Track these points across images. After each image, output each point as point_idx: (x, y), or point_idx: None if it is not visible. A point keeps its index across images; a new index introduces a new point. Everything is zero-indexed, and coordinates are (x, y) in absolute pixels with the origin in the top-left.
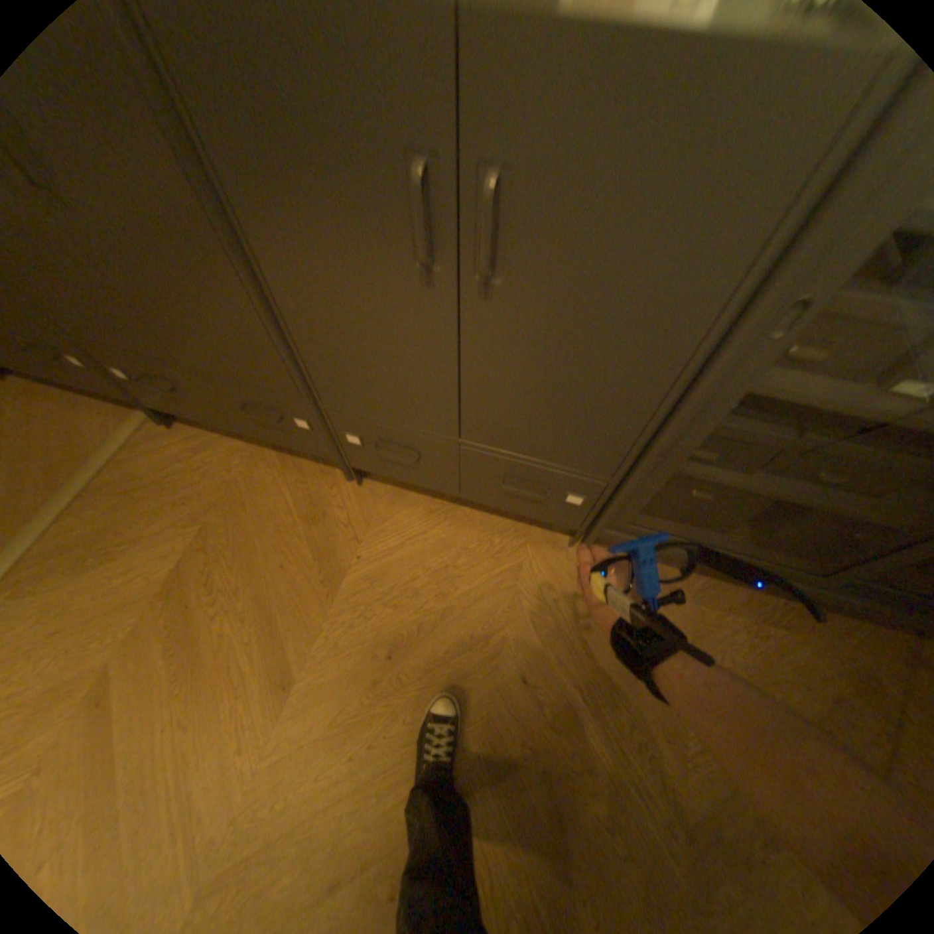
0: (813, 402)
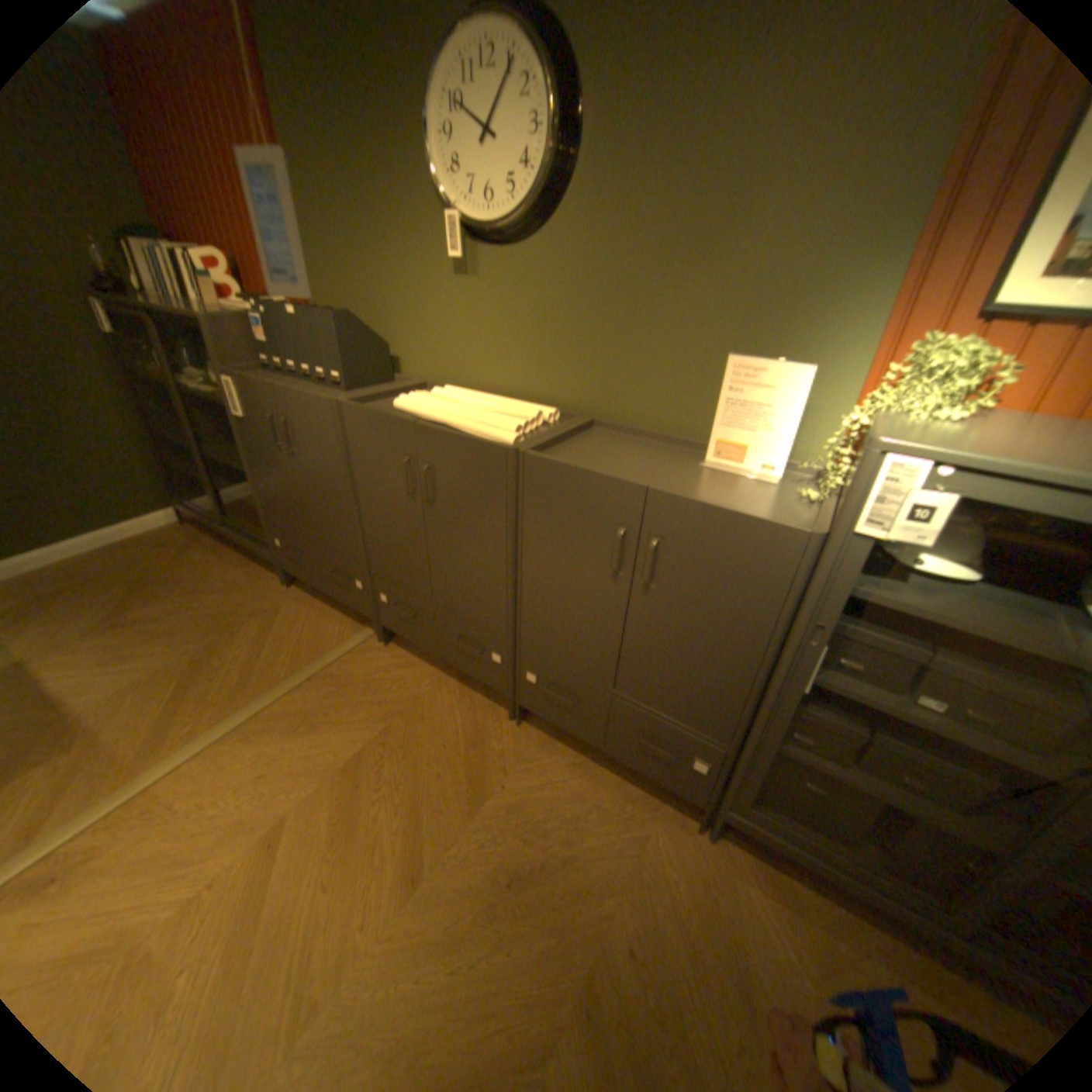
0: (863, 701)
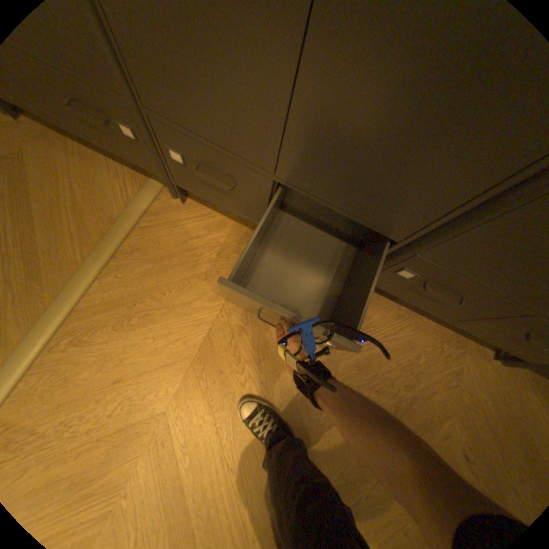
0: None
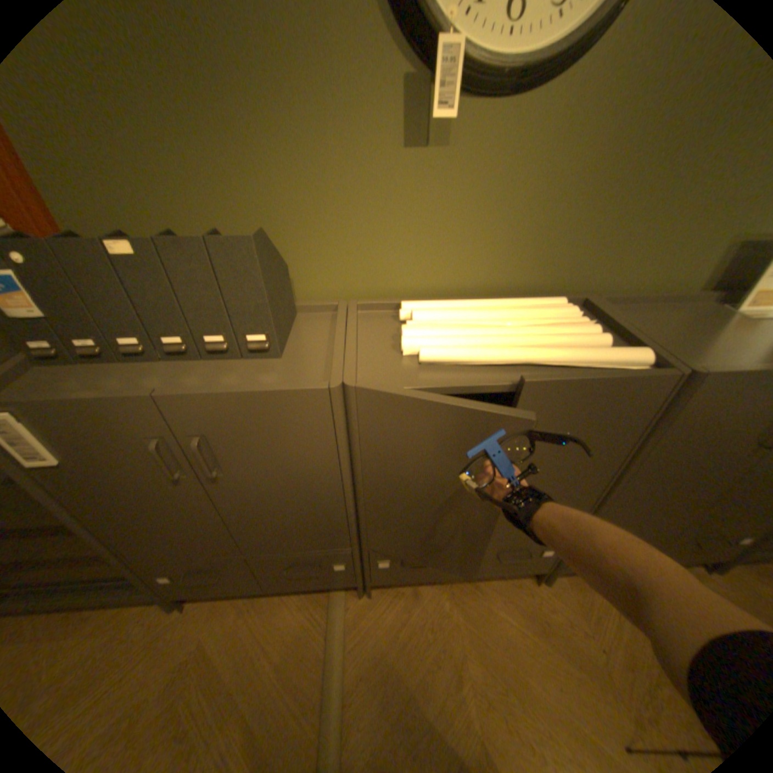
0: None
